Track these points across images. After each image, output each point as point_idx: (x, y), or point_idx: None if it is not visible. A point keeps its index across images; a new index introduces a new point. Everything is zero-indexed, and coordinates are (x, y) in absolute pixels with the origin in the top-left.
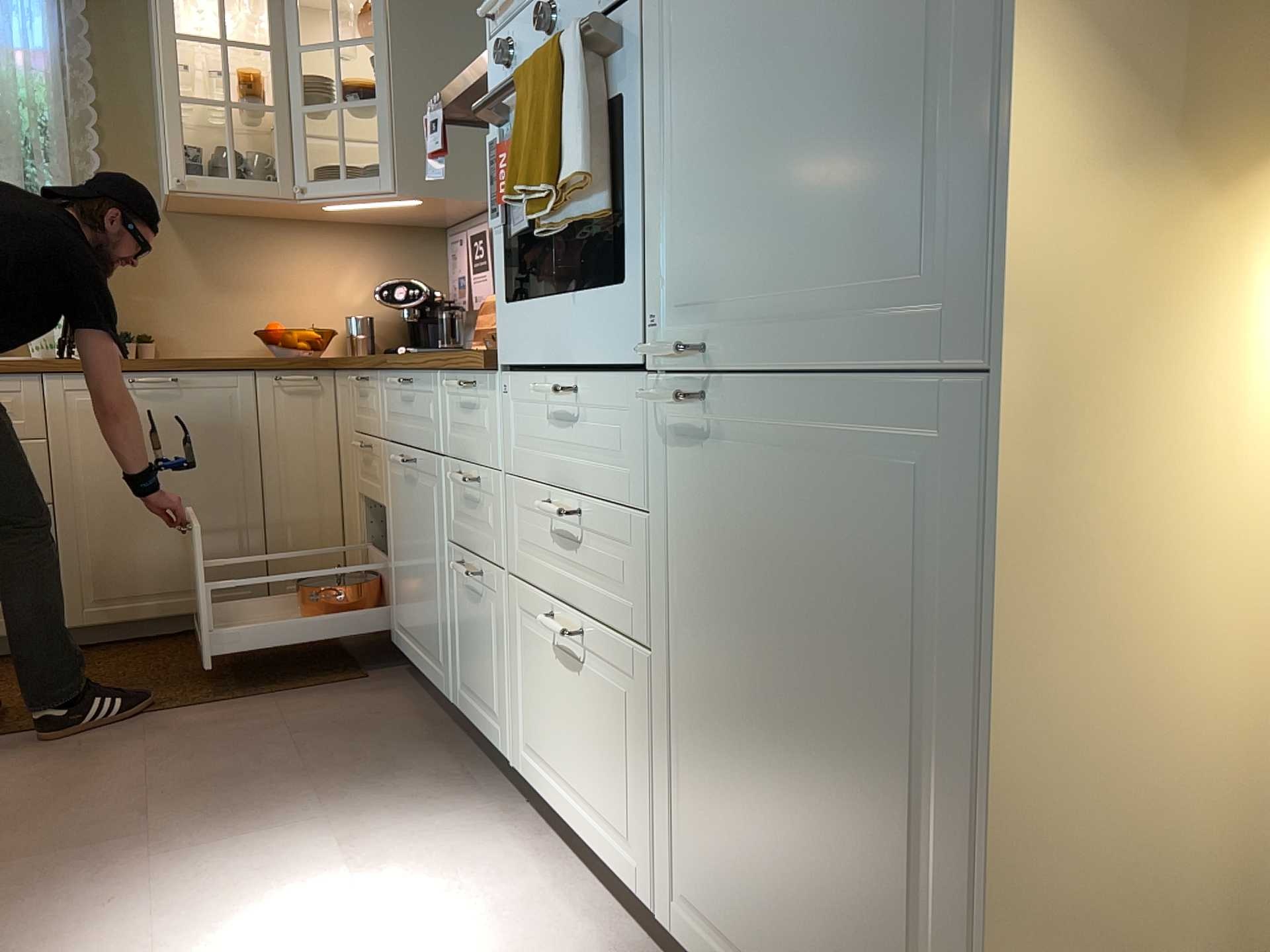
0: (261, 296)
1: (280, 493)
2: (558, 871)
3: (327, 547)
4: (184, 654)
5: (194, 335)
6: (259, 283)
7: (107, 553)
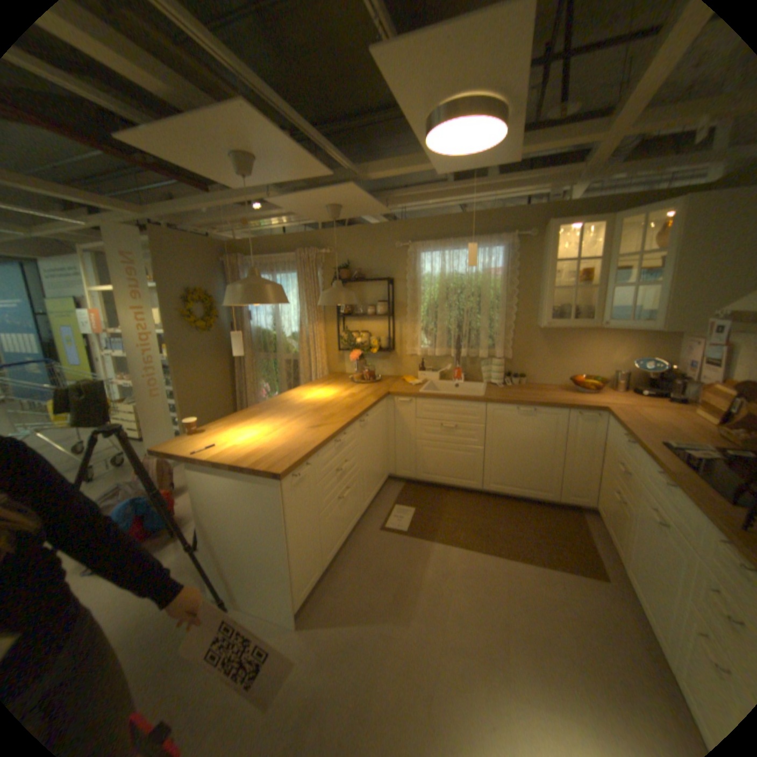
0: (573, 359)
1: (573, 461)
2: None
3: (591, 487)
4: (522, 517)
5: (542, 374)
6: (574, 354)
7: (500, 469)
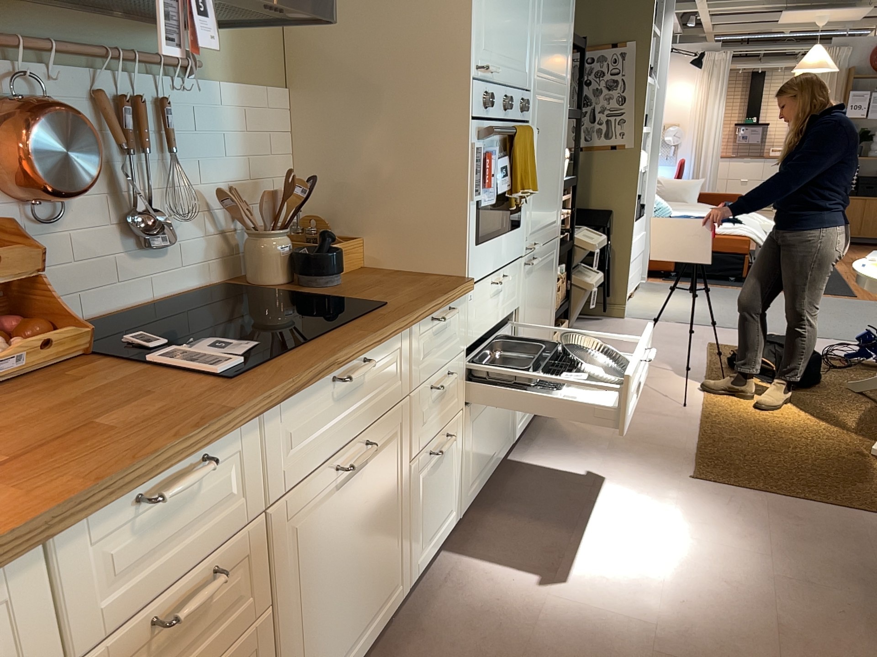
0: None
1: None
2: (484, 509)
3: None
4: None
5: None
6: None
7: None
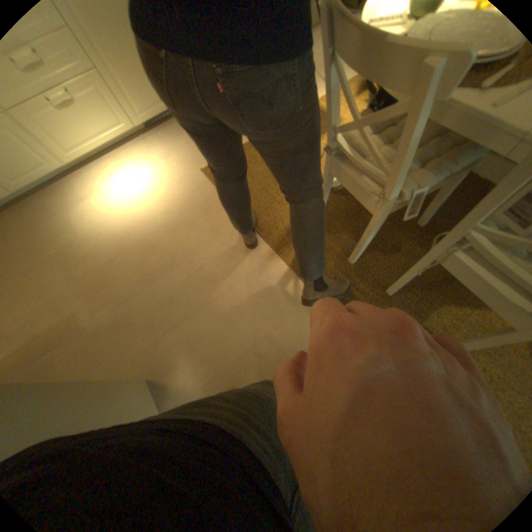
0: None
1: None
2: (101, 161)
3: None
4: None
5: None
6: None
7: None
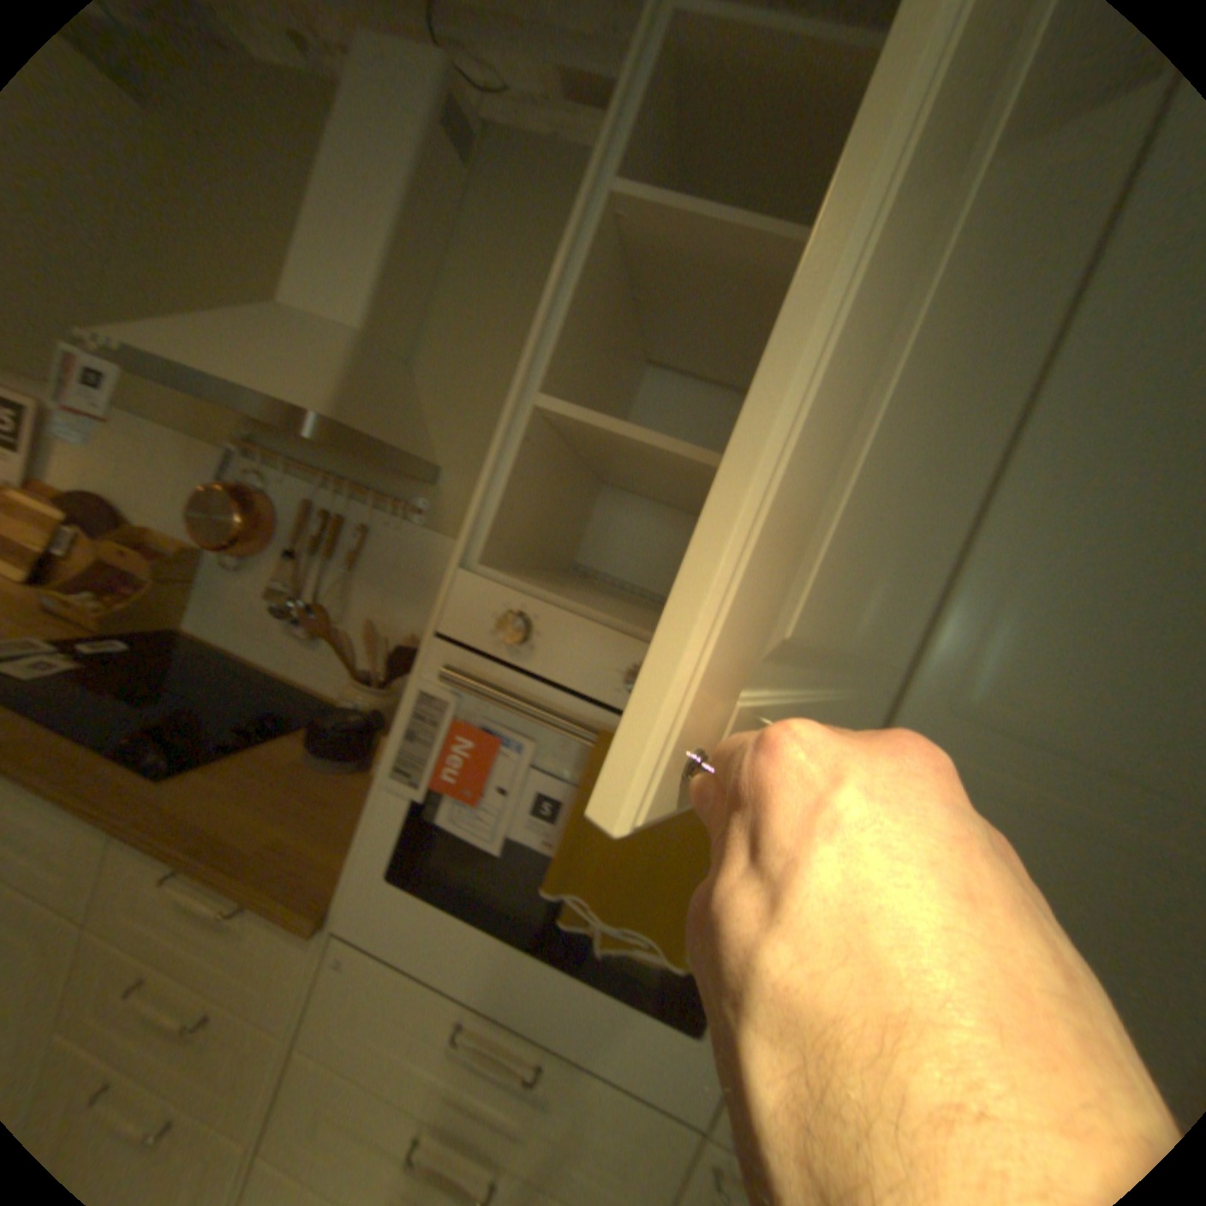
0: None
1: None
2: None
3: None
4: None
5: None
6: None
7: None
